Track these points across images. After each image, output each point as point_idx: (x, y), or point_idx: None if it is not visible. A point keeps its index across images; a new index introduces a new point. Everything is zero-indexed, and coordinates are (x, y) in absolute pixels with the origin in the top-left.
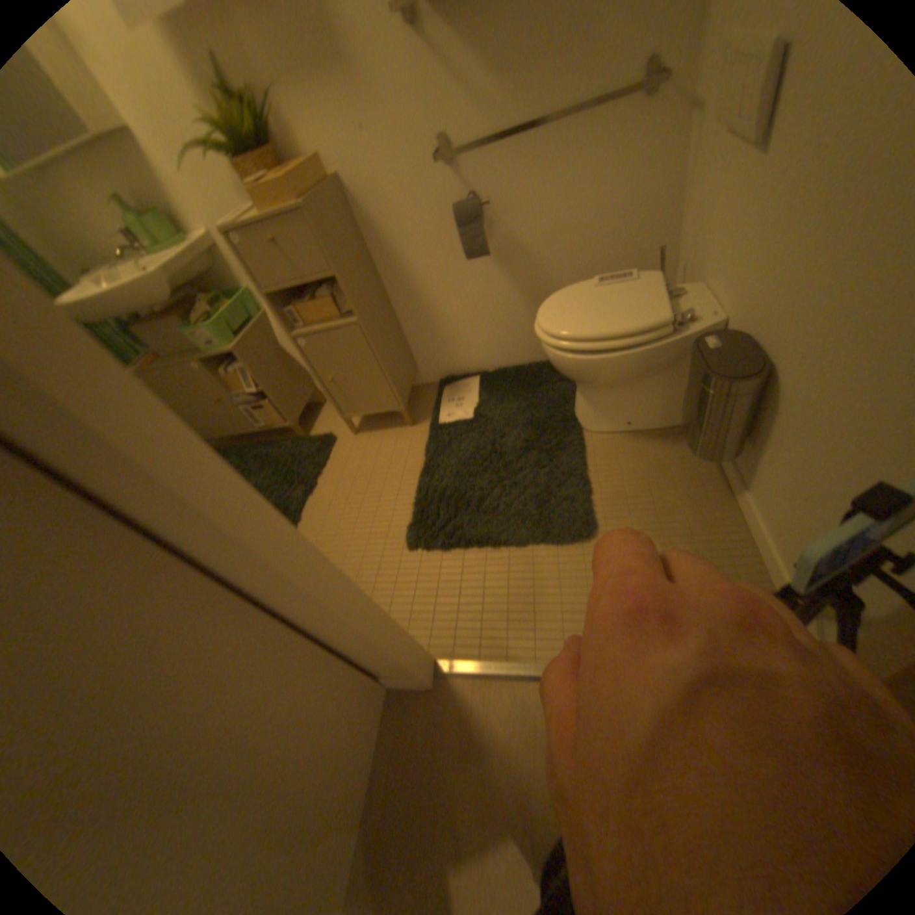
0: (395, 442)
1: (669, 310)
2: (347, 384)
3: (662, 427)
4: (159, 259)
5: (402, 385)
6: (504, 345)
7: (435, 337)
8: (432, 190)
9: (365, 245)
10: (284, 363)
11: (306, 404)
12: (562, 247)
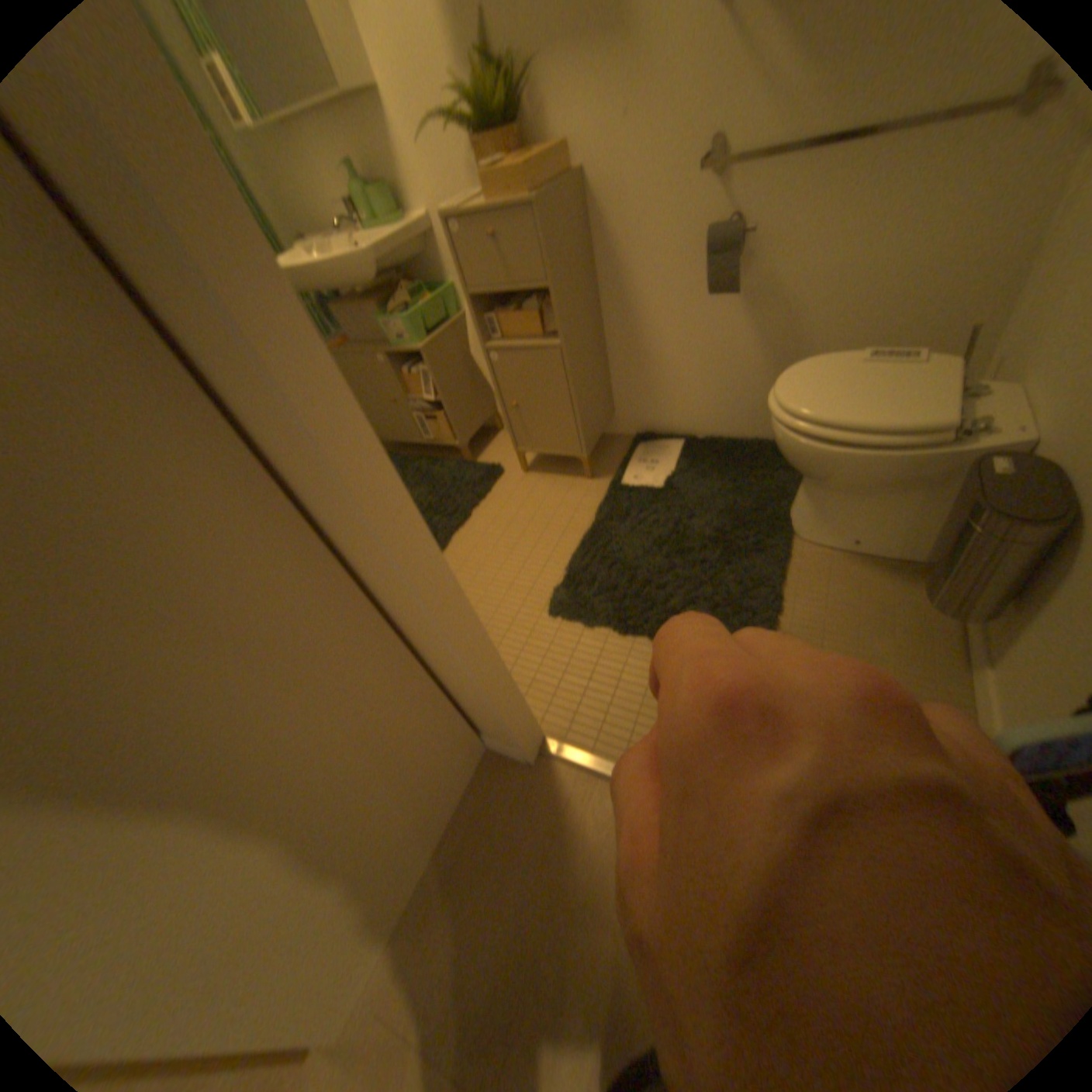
0: (566, 491)
1: (956, 411)
2: (530, 412)
3: (901, 559)
4: (372, 234)
5: (591, 428)
6: (725, 408)
7: (644, 381)
8: (690, 202)
9: (592, 256)
10: (469, 374)
11: (481, 426)
12: (837, 301)
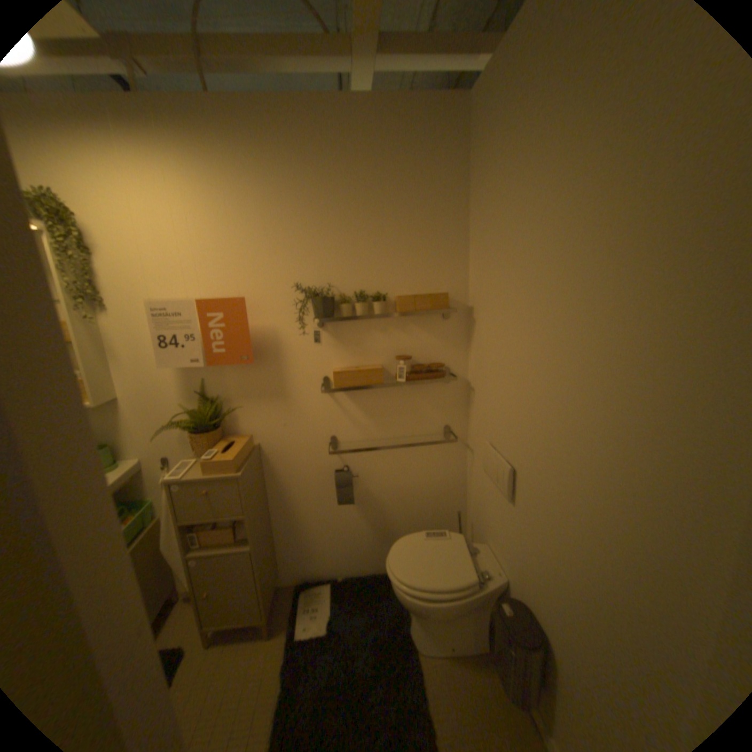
0: (248, 664)
1: (475, 576)
2: (218, 601)
3: (477, 657)
4: None
5: (267, 601)
6: (352, 561)
7: (299, 552)
8: (321, 463)
9: (265, 486)
10: (156, 569)
11: (160, 611)
12: (399, 503)
